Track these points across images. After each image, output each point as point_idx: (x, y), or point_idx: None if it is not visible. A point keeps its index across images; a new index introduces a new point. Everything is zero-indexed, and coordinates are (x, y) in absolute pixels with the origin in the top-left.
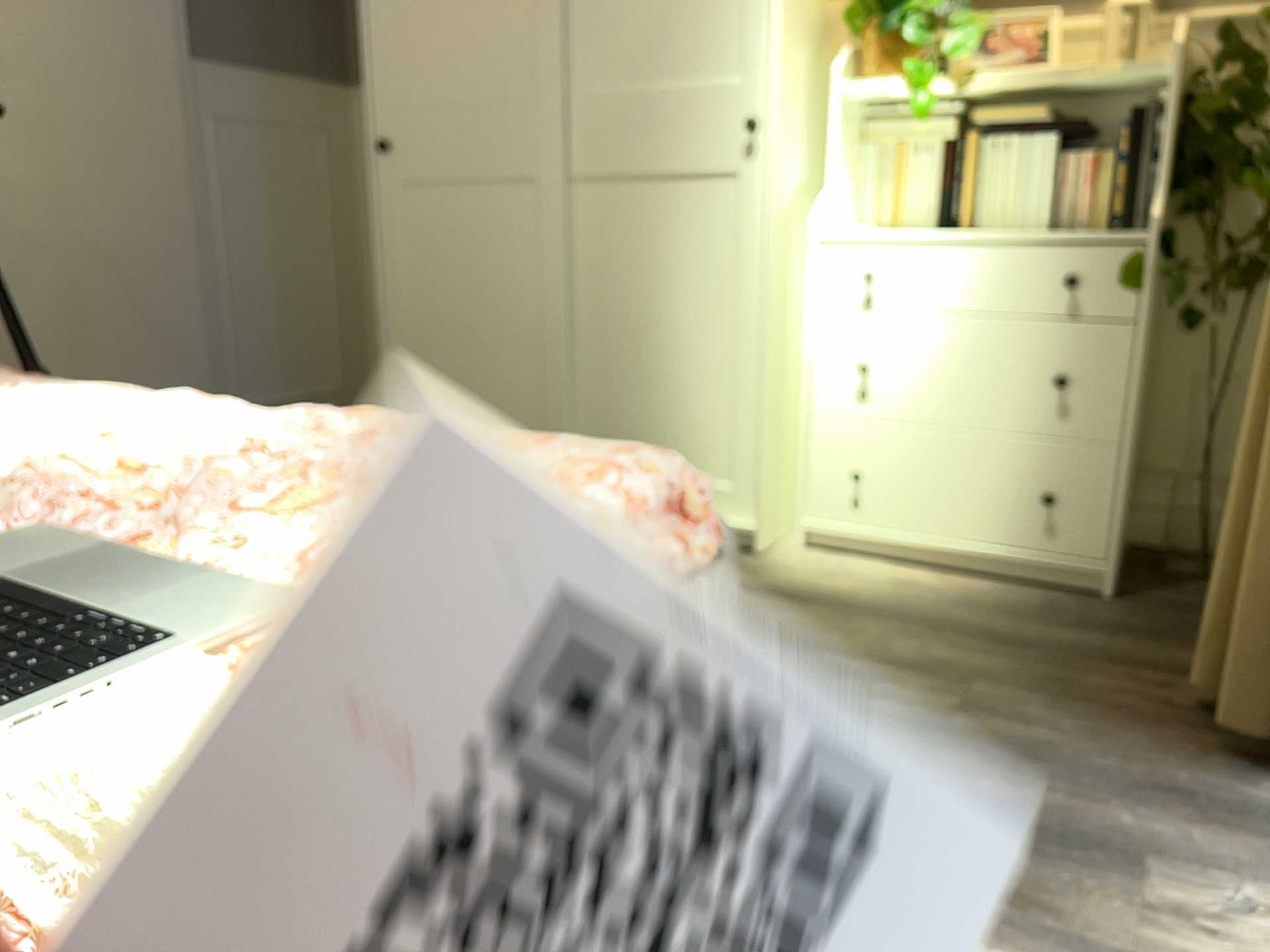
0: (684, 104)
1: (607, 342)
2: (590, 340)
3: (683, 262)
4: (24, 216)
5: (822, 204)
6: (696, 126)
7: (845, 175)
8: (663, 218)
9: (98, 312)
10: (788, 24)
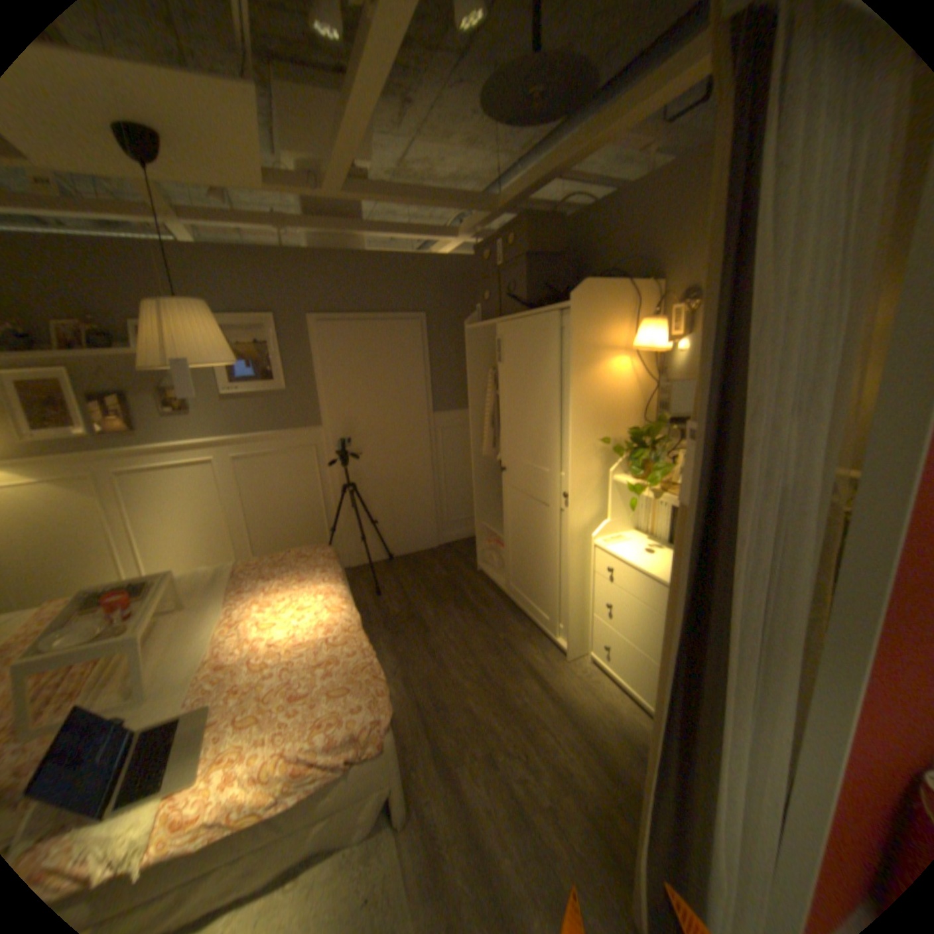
0: (549, 476)
1: (530, 551)
2: (526, 548)
3: (550, 534)
4: (377, 473)
5: (601, 527)
6: (552, 486)
7: (624, 510)
8: (544, 515)
9: (398, 498)
10: (582, 457)
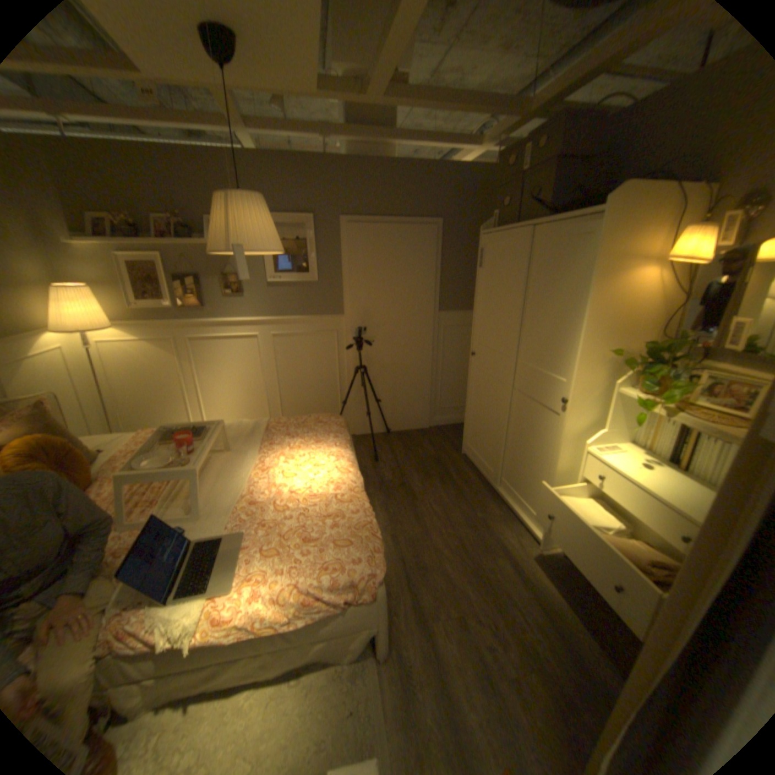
0: (548, 381)
1: (516, 446)
2: (512, 443)
3: (540, 435)
4: (384, 360)
5: (597, 436)
6: (550, 391)
7: (623, 423)
8: (537, 416)
9: (400, 383)
10: (588, 367)
